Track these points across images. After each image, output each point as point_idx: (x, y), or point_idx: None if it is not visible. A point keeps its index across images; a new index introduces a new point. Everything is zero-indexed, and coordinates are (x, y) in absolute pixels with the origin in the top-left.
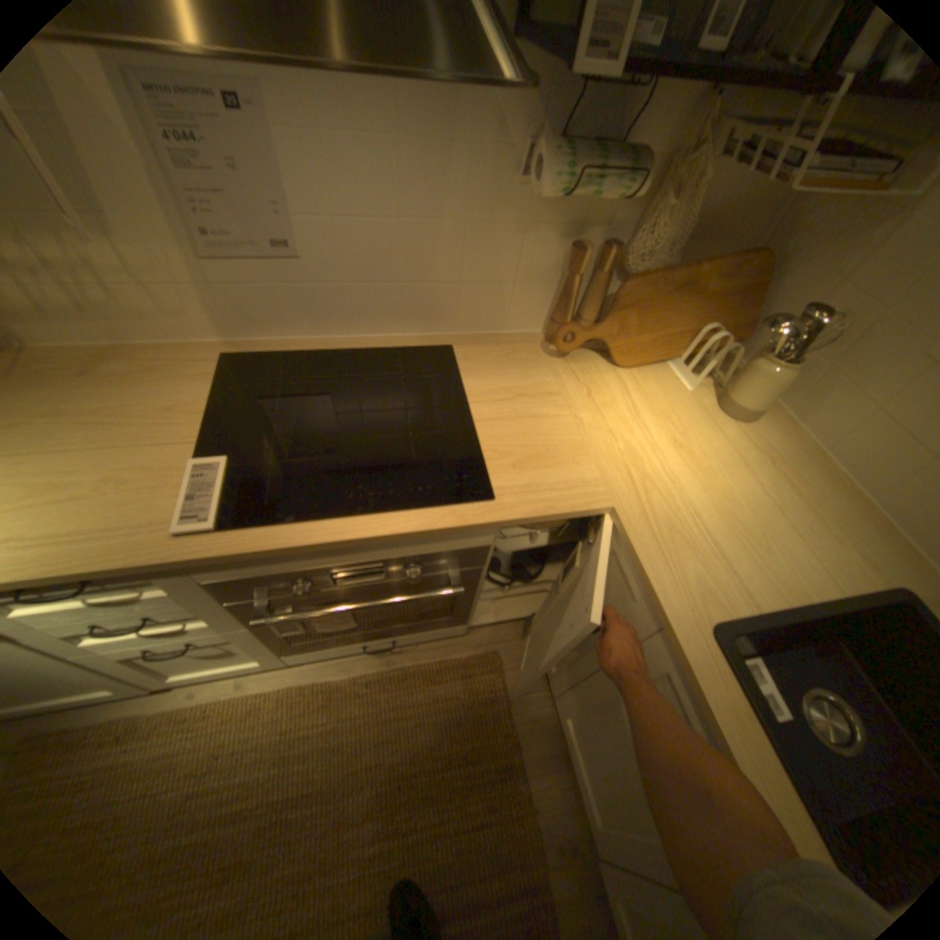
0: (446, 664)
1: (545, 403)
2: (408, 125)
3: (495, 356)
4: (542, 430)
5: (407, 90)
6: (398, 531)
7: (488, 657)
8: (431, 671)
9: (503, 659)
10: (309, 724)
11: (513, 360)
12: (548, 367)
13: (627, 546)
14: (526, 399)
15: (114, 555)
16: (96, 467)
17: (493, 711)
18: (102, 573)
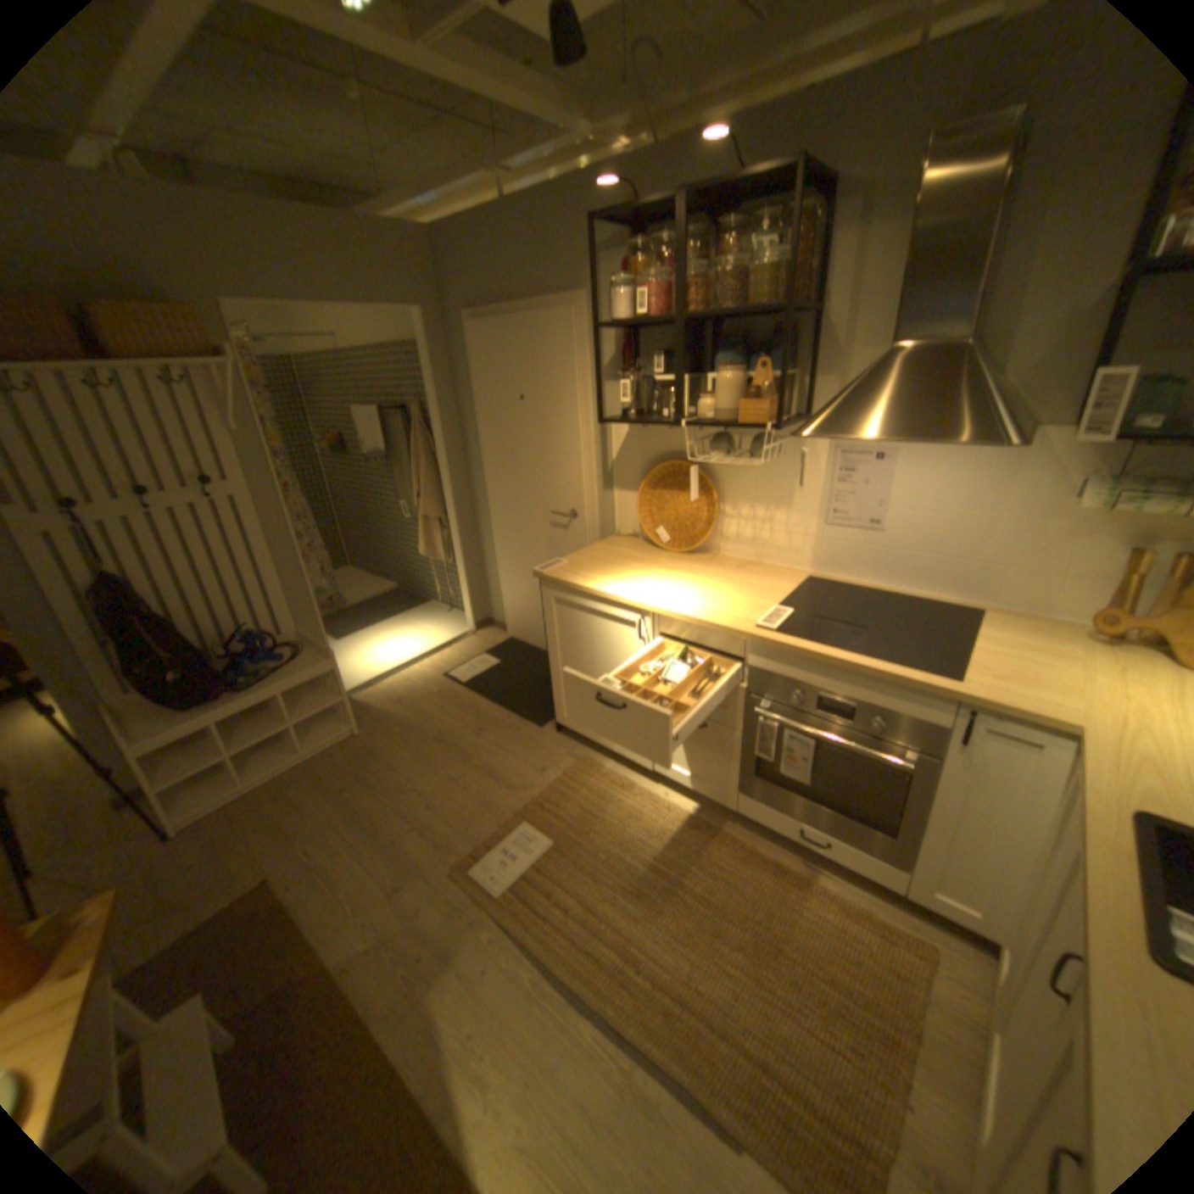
0: (871, 918)
1: (1060, 661)
2: (982, 467)
3: (1027, 627)
4: (1041, 671)
5: (986, 451)
6: (876, 669)
7: (924, 949)
8: (852, 911)
9: (944, 965)
10: (730, 864)
11: (1045, 633)
12: (1085, 646)
13: (1086, 759)
14: (1040, 654)
15: (728, 623)
16: (732, 597)
17: (905, 990)
18: (720, 629)
